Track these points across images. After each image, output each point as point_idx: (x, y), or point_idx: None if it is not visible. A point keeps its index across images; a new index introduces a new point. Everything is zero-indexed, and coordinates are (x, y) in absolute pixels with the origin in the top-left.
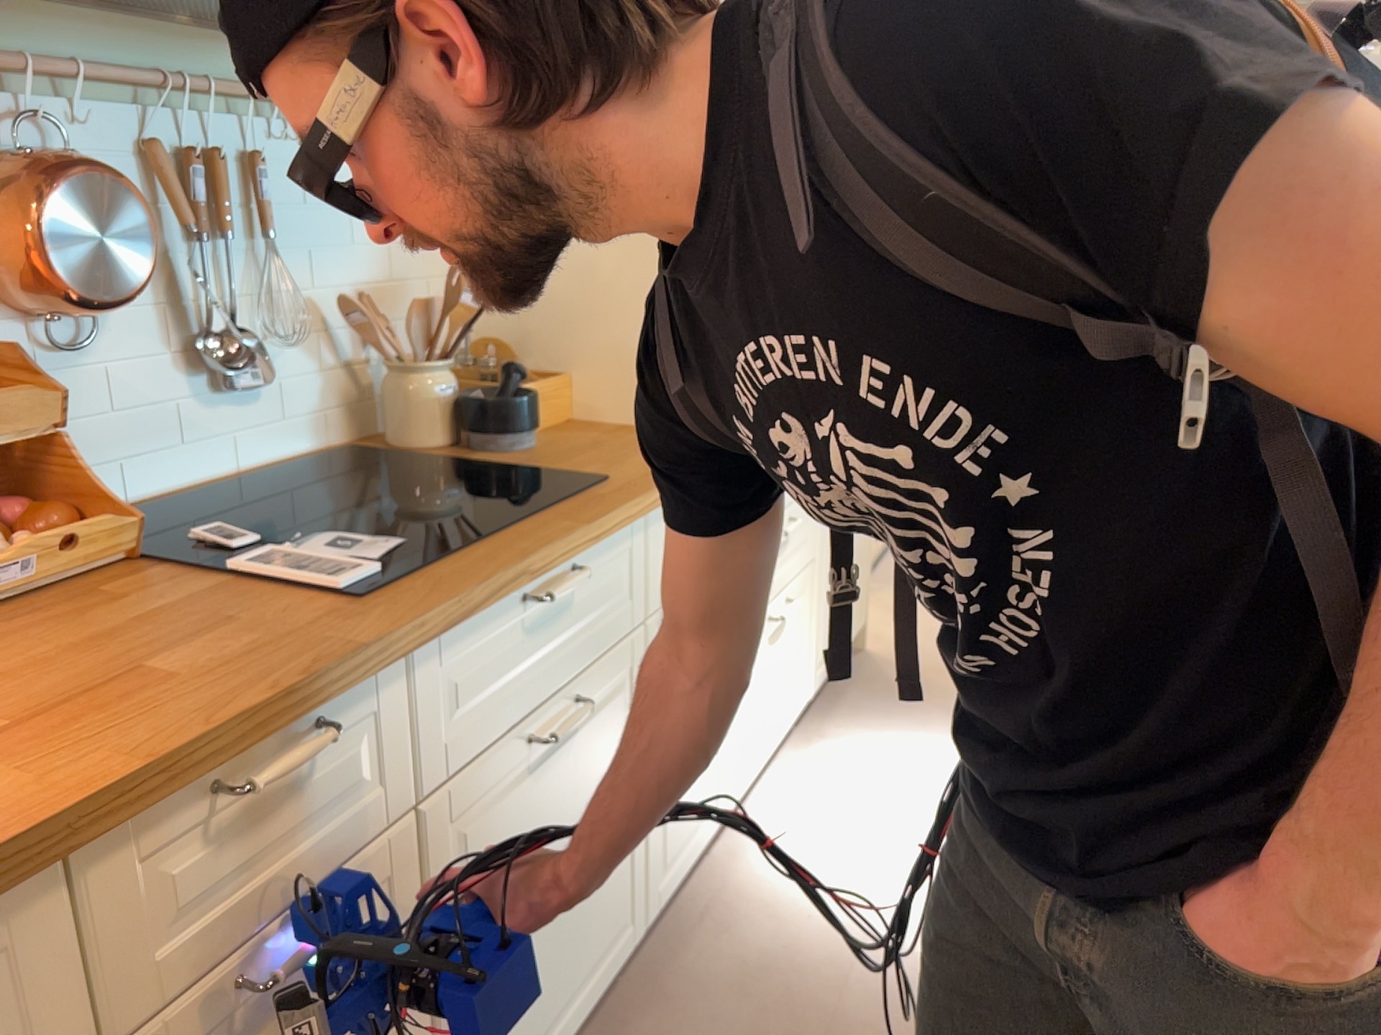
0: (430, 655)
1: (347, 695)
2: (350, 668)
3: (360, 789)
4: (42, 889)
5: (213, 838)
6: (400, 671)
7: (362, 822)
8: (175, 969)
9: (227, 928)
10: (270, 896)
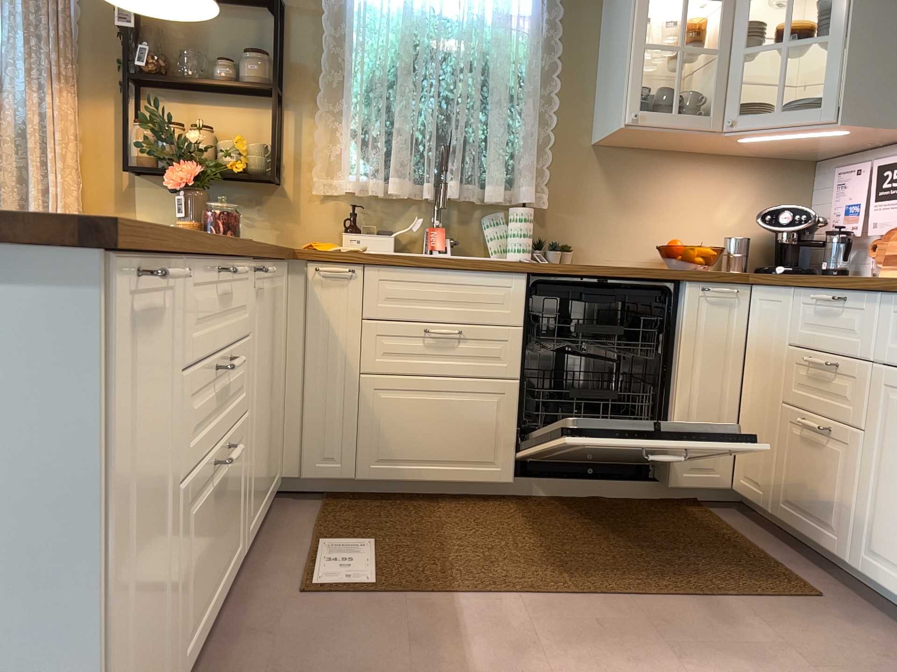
0: (890, 303)
1: (848, 292)
2: (848, 282)
3: (855, 336)
4: (789, 294)
5: (817, 312)
6: (876, 301)
7: (852, 348)
8: (802, 339)
9: (813, 341)
10: (823, 343)
